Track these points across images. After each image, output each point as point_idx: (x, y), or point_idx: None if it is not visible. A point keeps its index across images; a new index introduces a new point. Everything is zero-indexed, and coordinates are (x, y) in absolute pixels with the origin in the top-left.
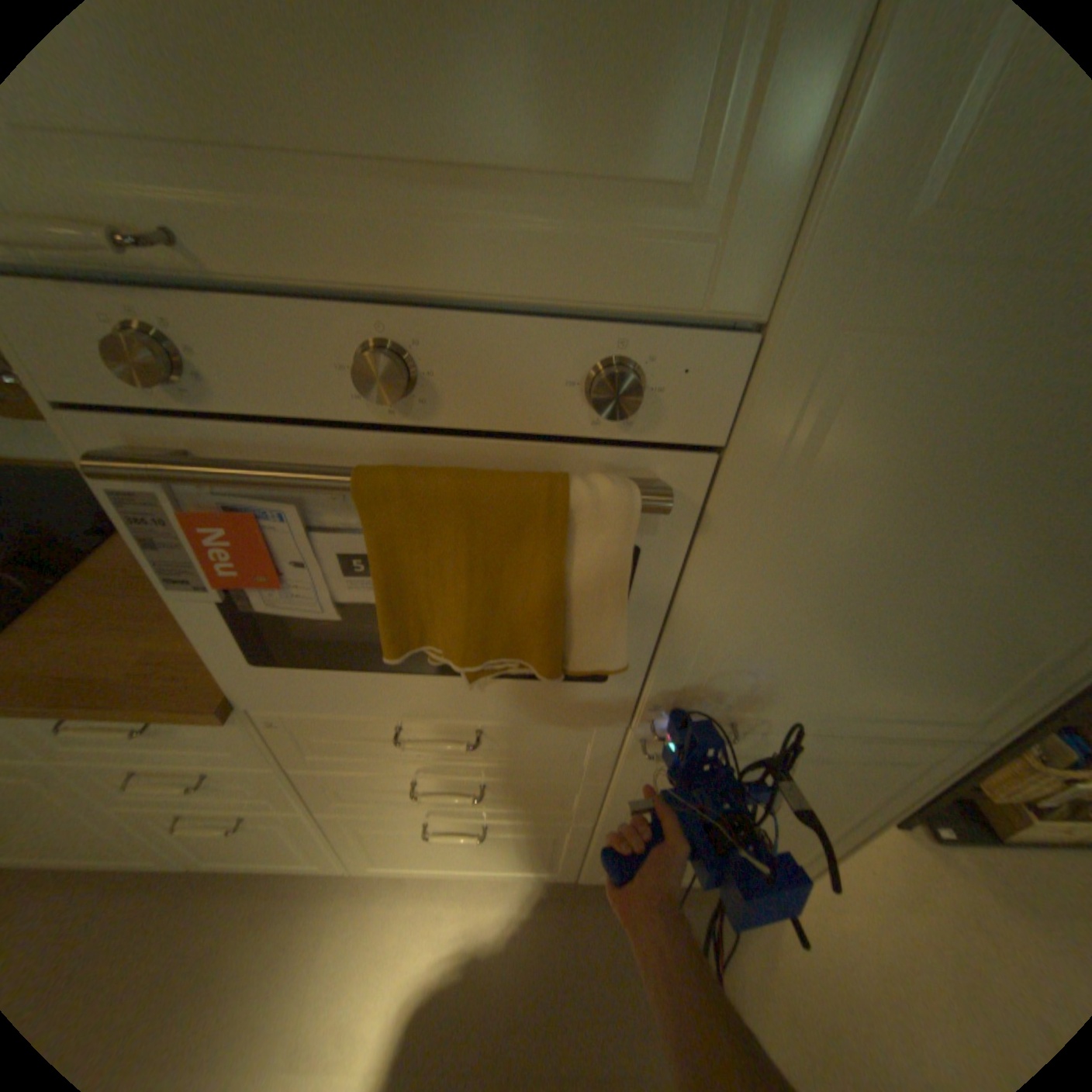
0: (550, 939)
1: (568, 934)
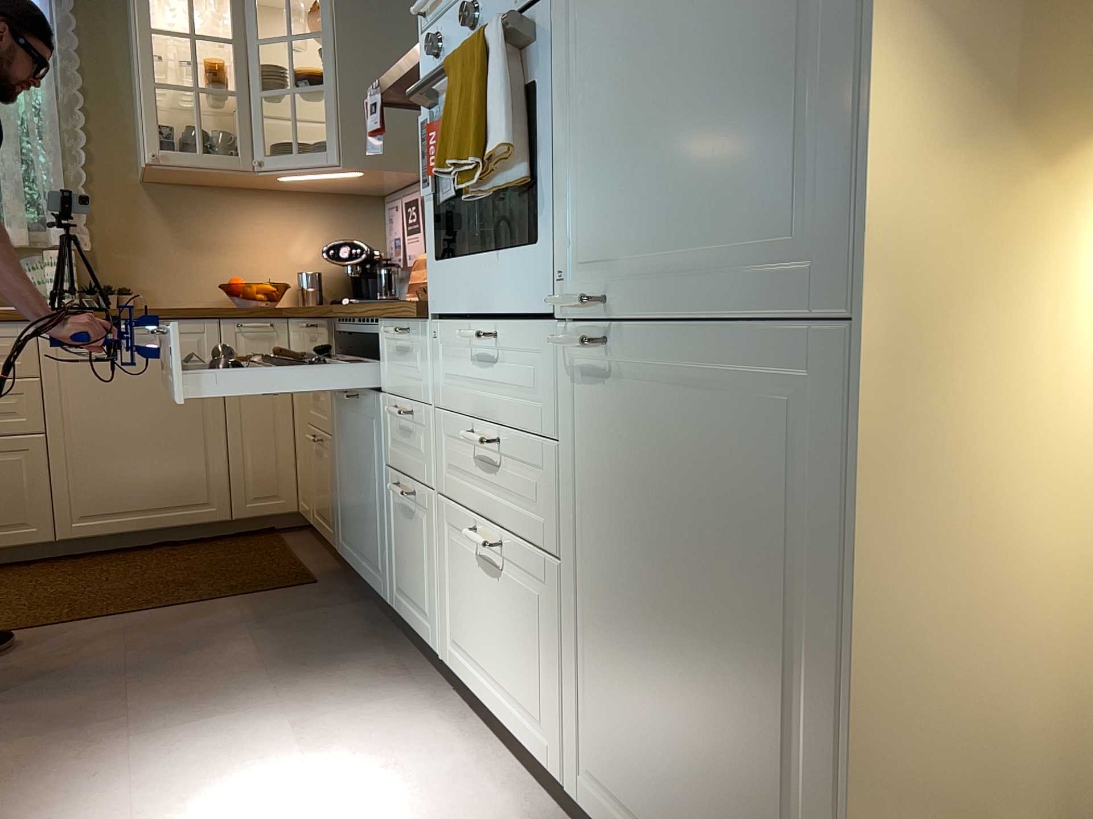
0: None
1: None
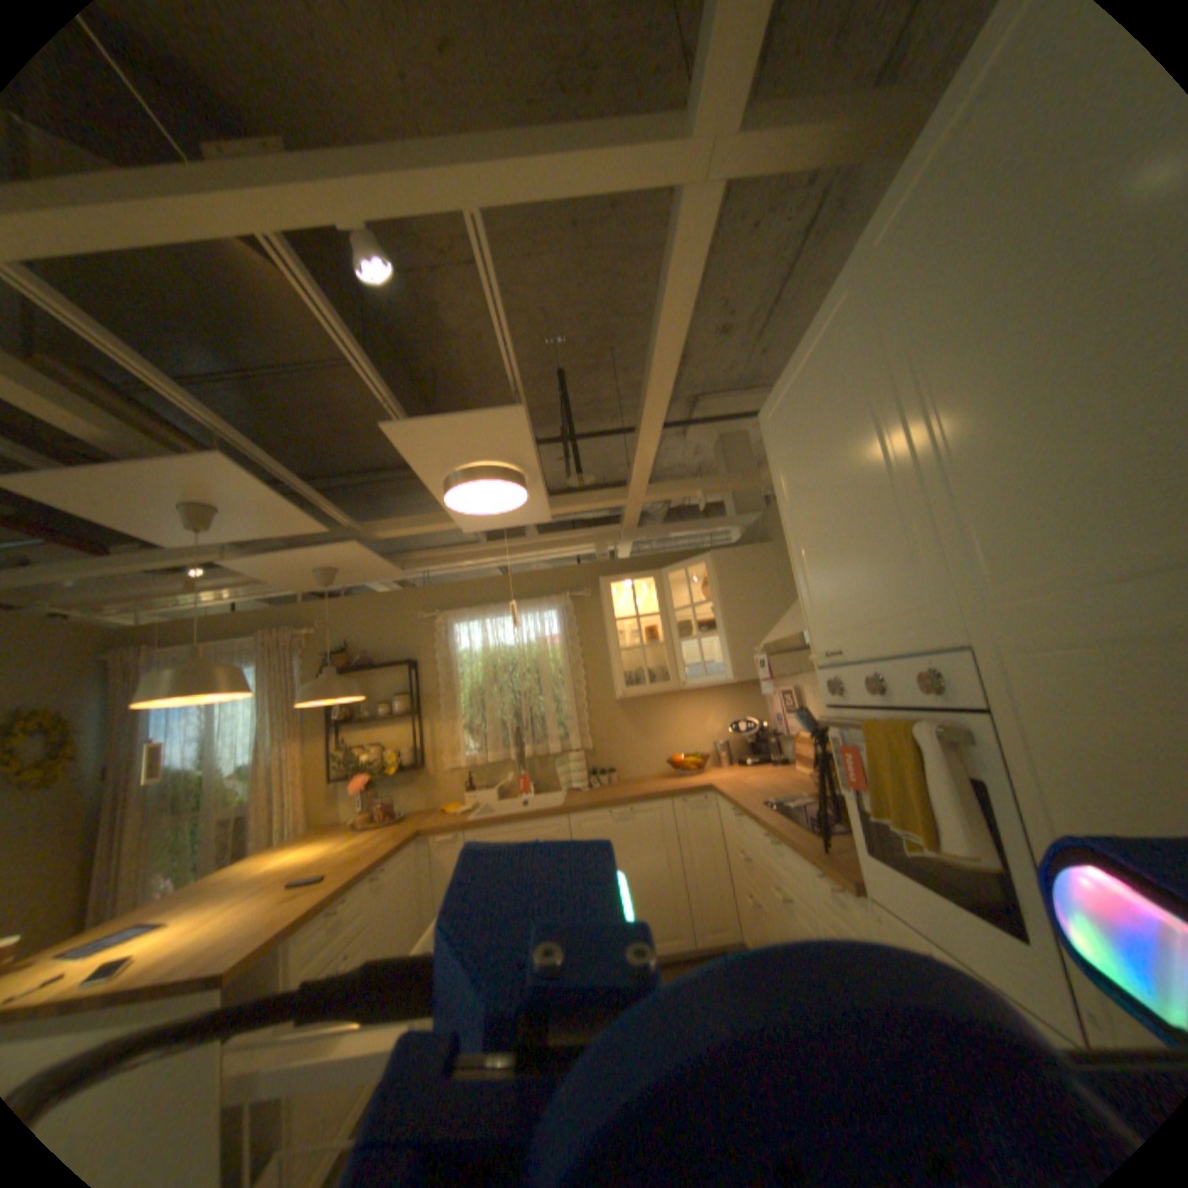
0: None
1: None
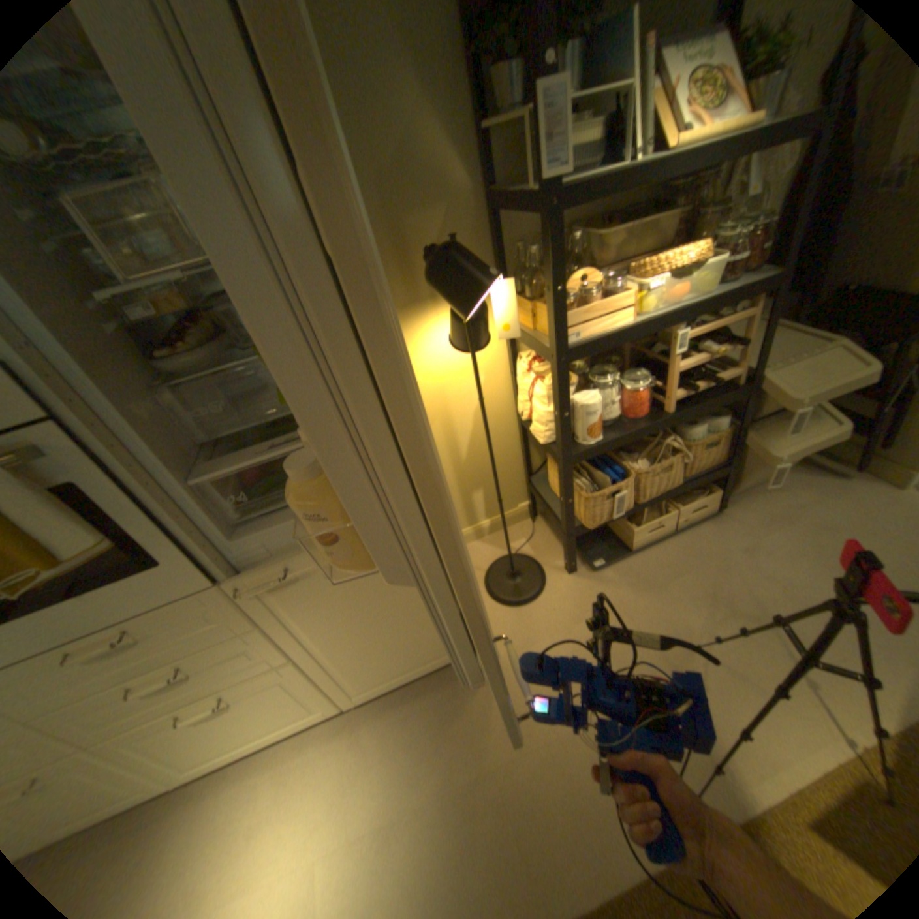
0: (336, 760)
1: (349, 751)
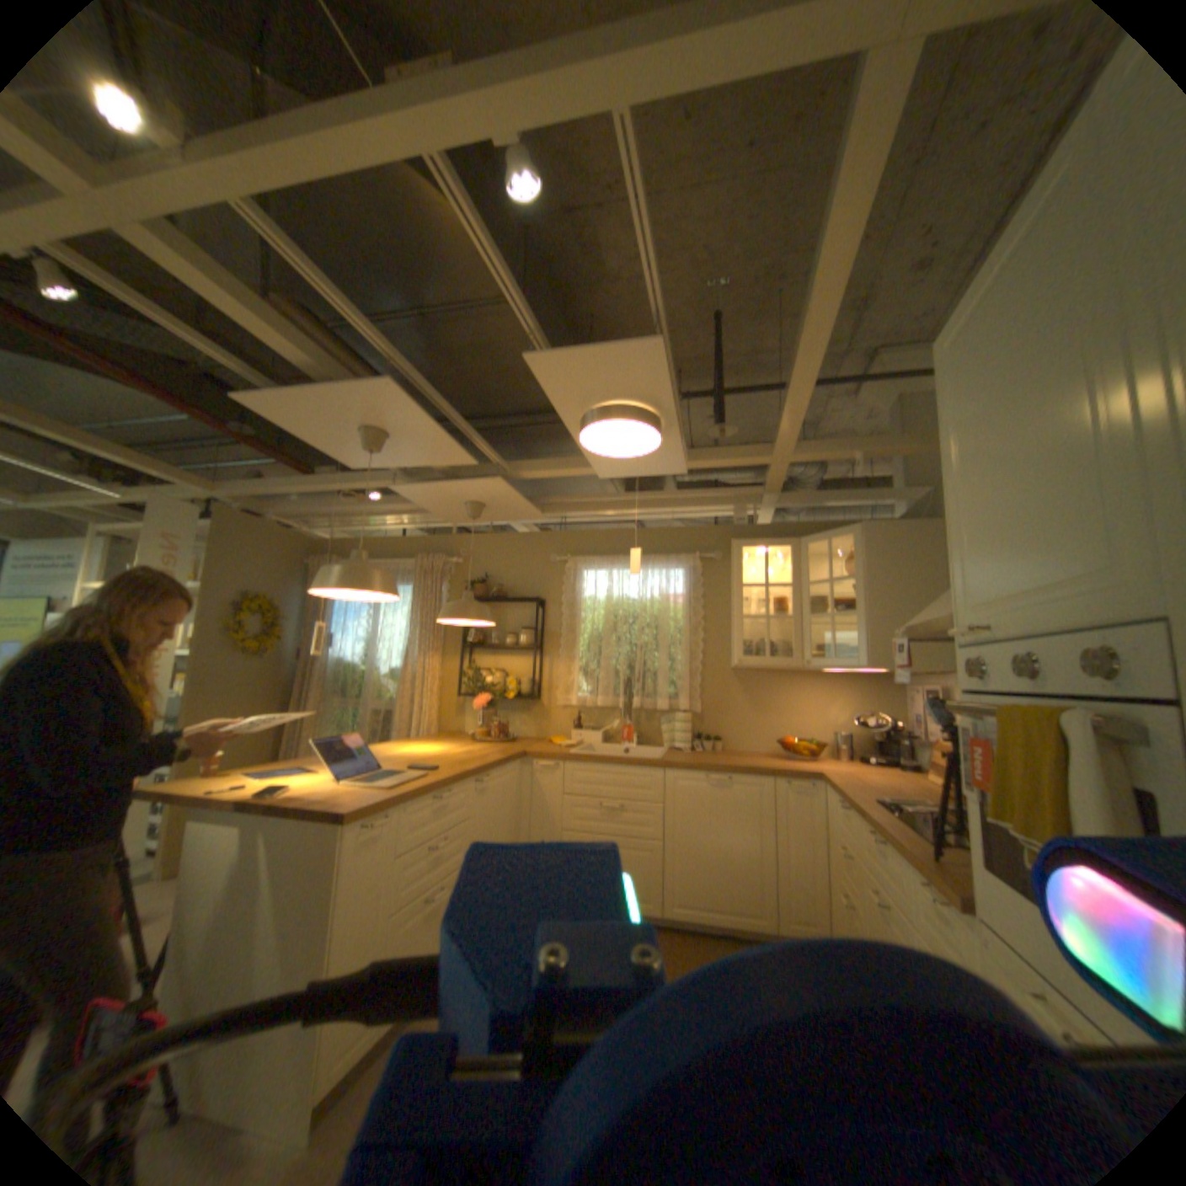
0: None
1: None
